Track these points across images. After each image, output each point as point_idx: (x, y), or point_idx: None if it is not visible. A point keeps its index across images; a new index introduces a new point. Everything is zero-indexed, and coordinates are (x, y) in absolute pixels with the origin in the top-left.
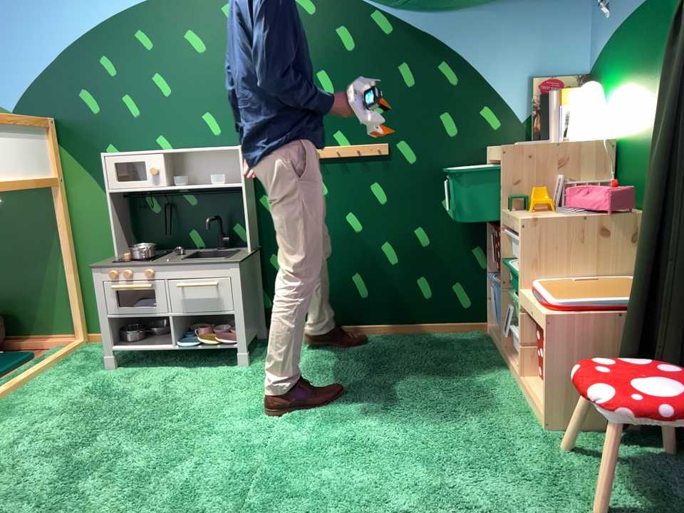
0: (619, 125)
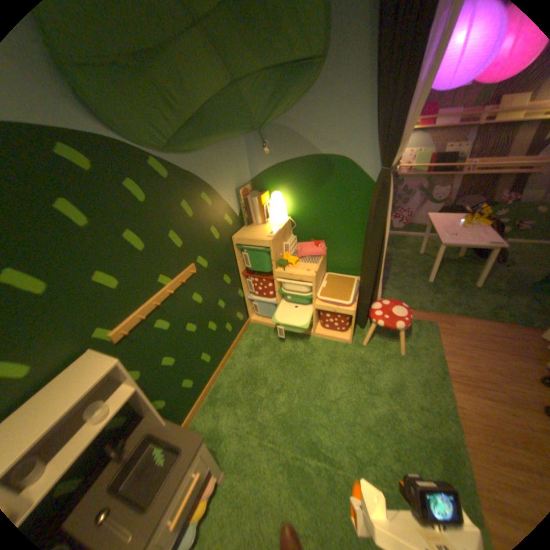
0: (290, 211)
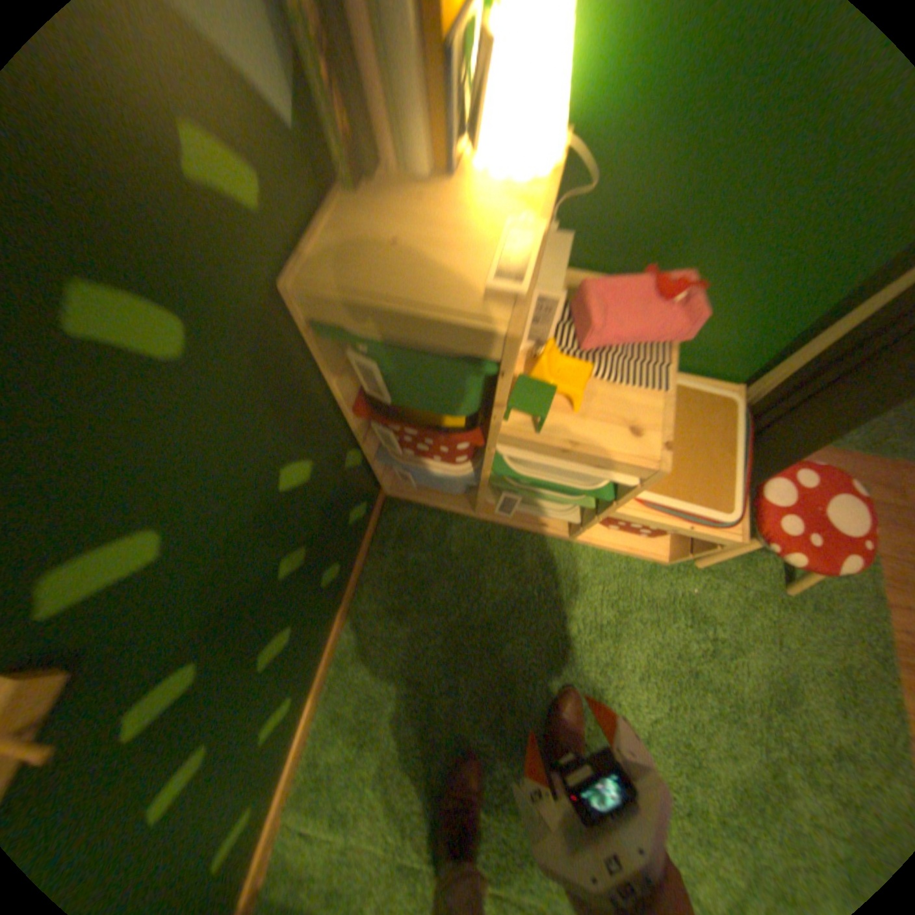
0: (586, 84)
